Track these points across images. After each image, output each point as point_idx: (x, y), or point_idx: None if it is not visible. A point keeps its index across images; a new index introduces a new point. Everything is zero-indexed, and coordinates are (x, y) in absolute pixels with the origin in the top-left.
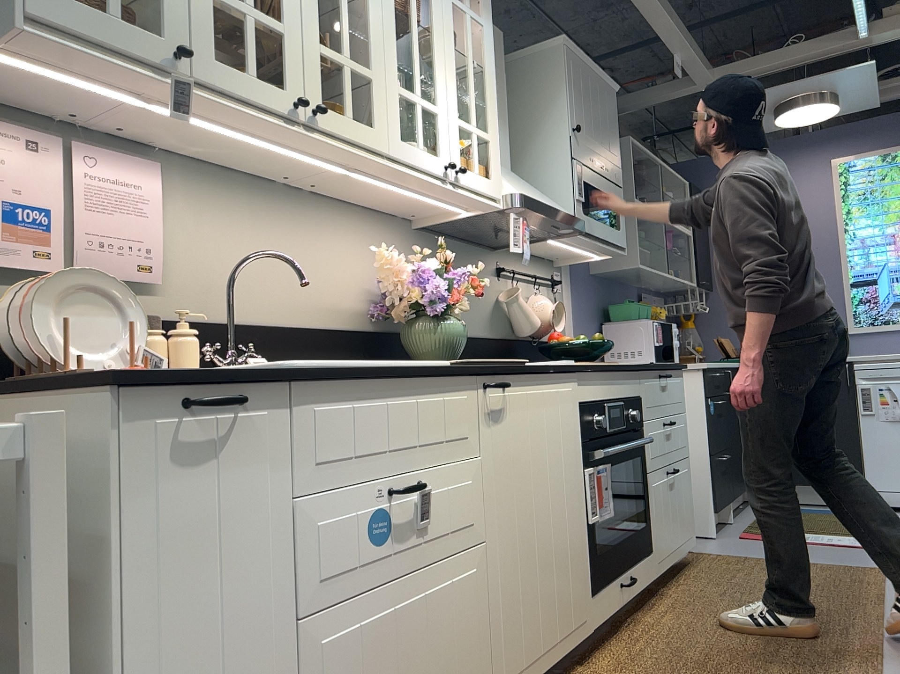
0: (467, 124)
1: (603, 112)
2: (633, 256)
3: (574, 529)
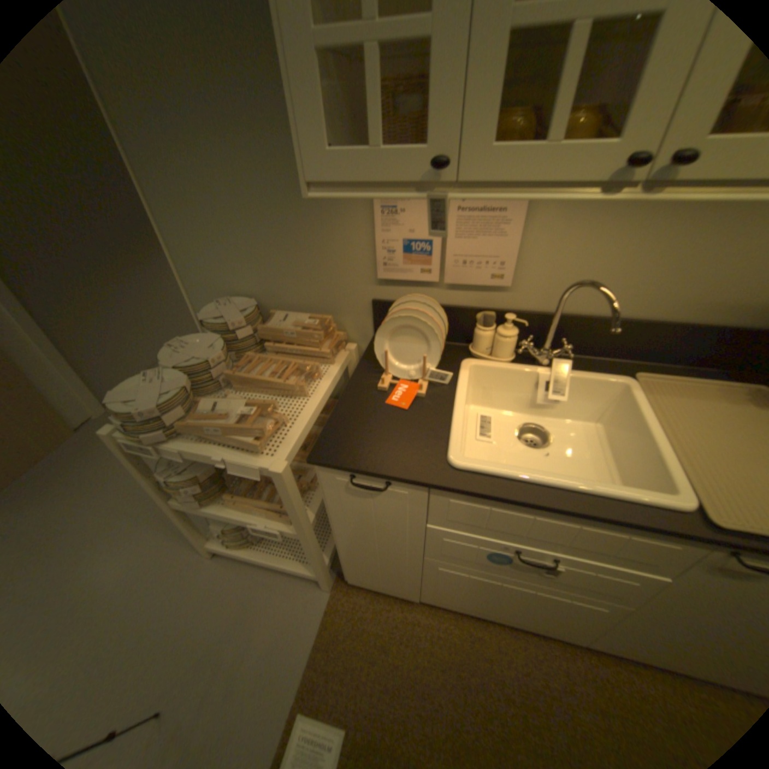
0: None
1: None
2: None
3: None
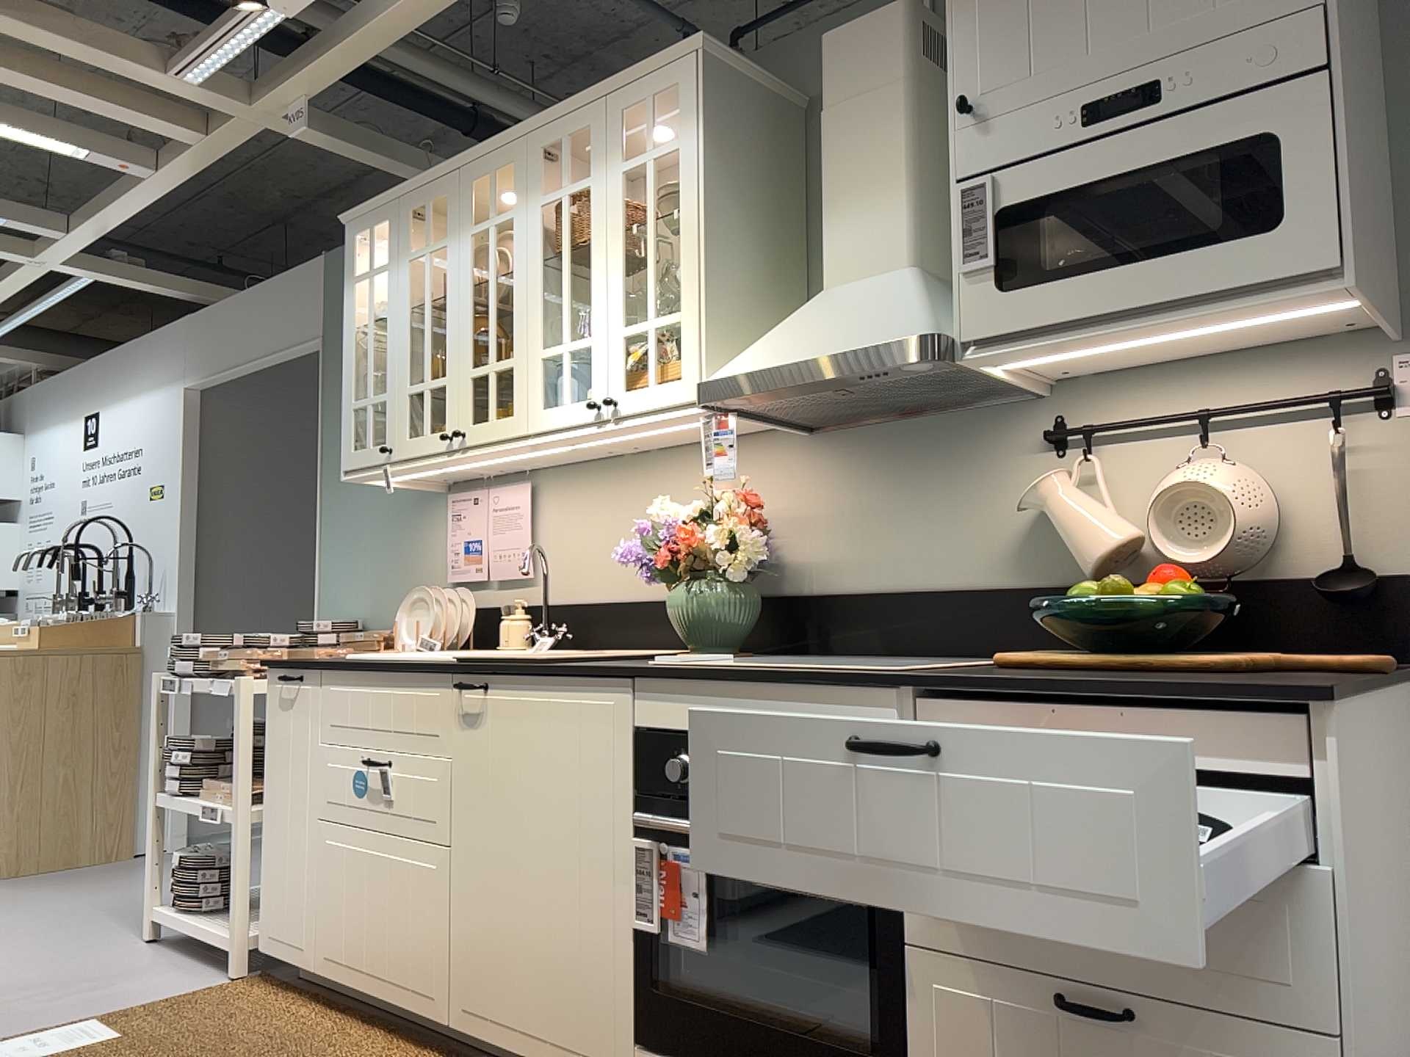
0: (635, 324)
1: None
2: None
3: (594, 916)
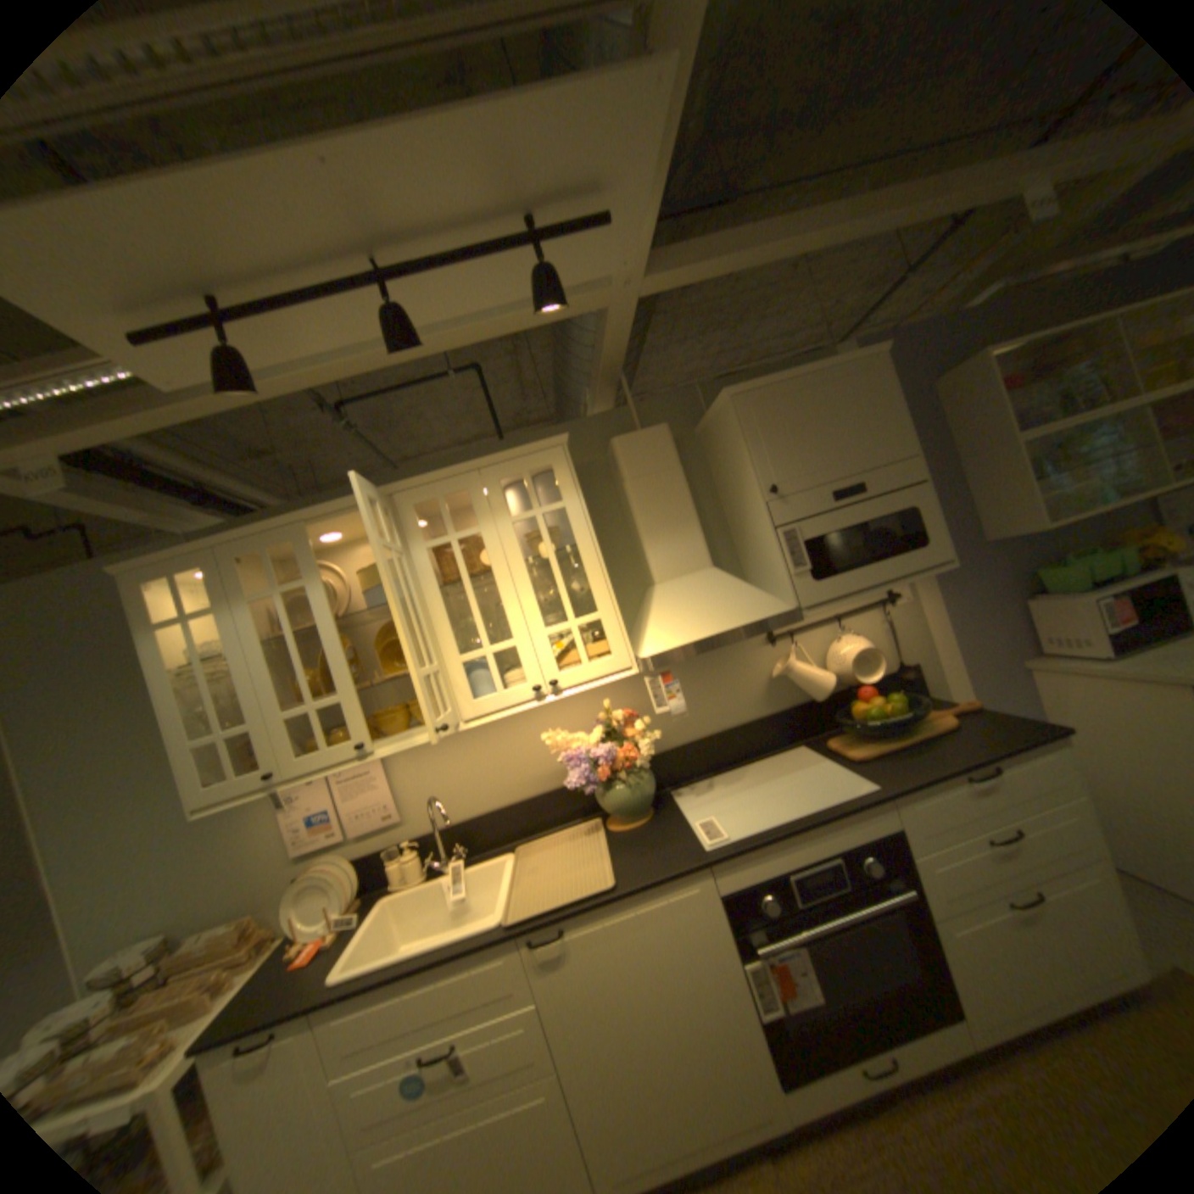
0: (559, 626)
1: (844, 413)
2: (1046, 506)
3: (726, 1036)
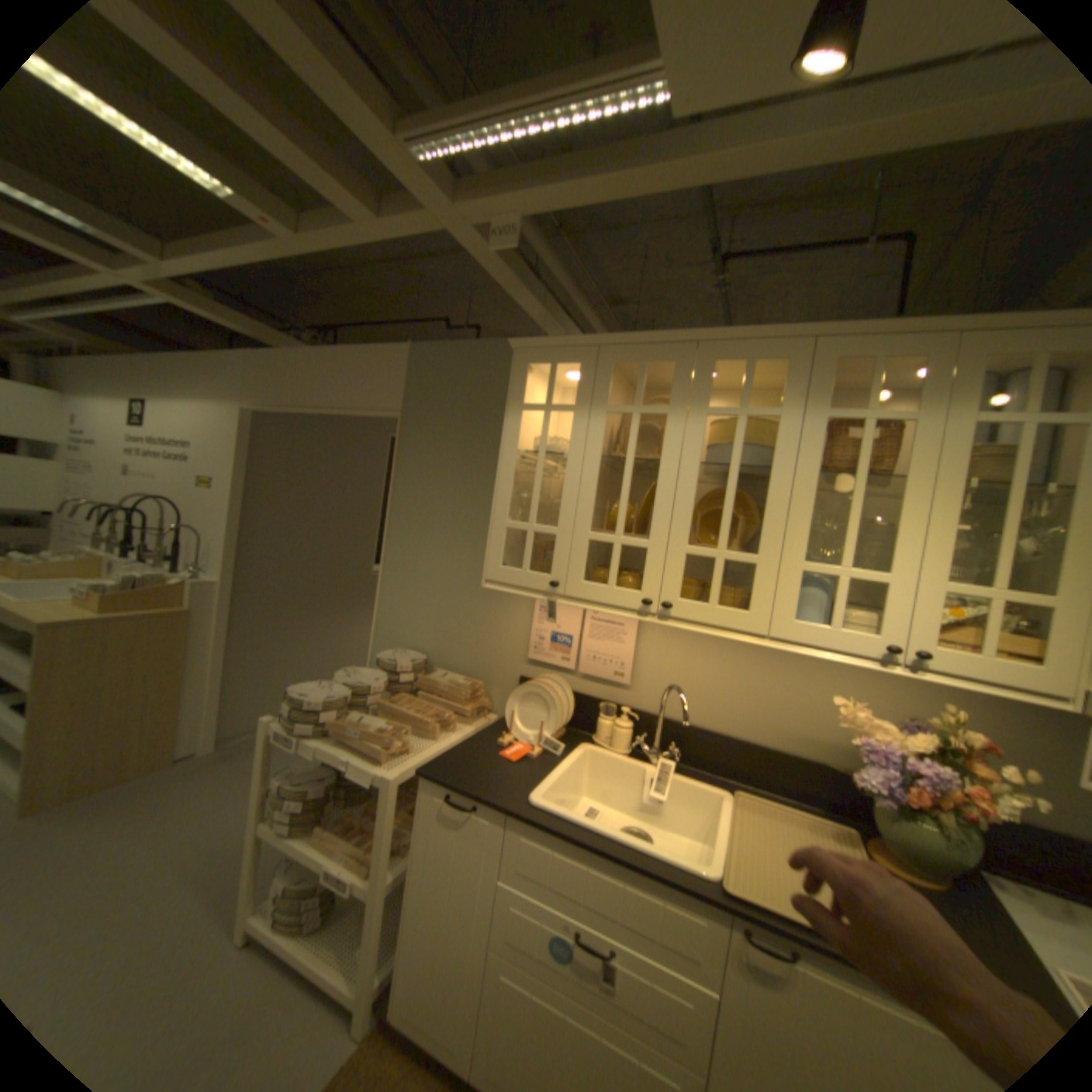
0: (975, 589)
1: None
2: None
3: None
